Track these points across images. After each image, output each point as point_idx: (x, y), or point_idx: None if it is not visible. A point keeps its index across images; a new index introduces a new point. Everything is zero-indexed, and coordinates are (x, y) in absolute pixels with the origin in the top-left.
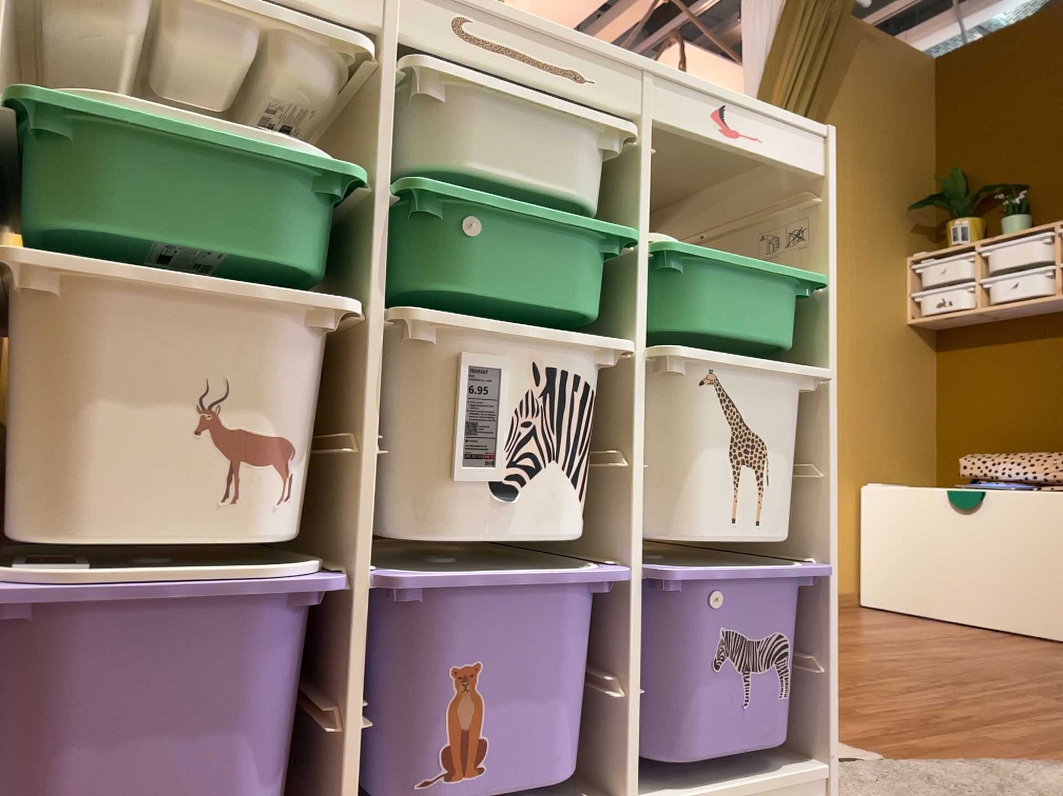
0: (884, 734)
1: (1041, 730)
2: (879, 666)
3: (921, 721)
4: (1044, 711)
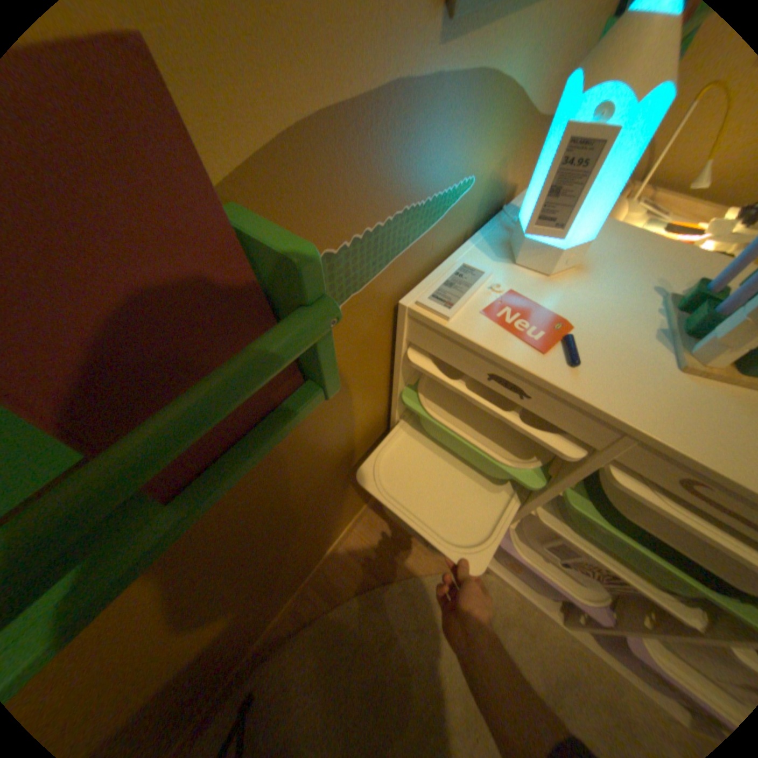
0: None
1: None
2: None
3: None
4: None
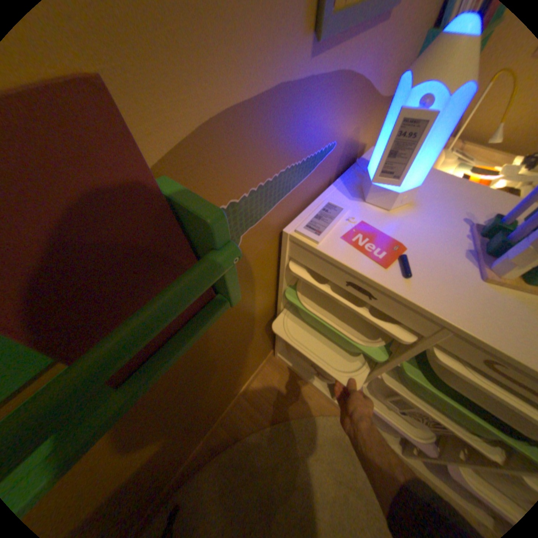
0: None
1: None
2: None
3: None
4: None
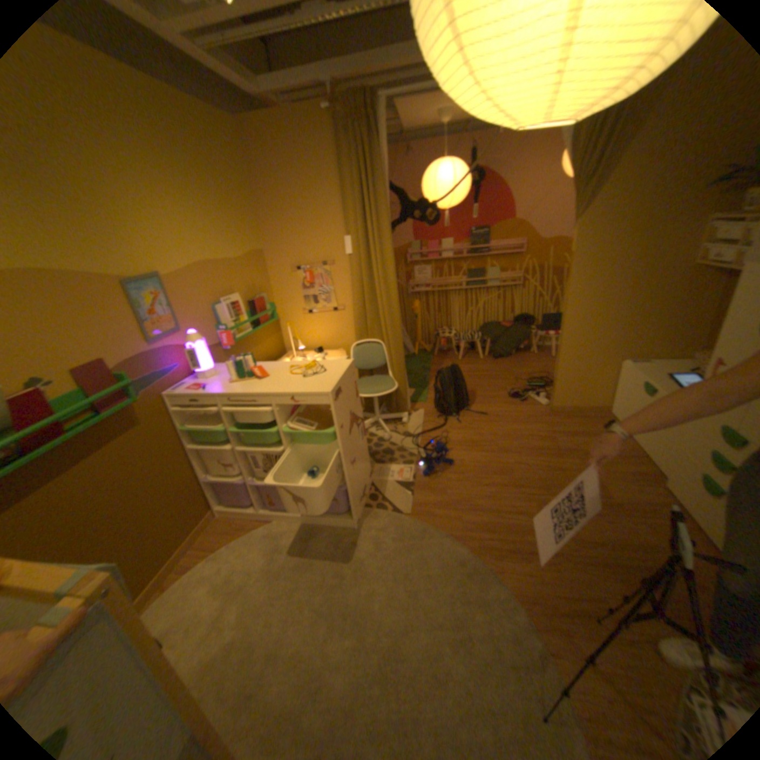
0: (430, 508)
1: (487, 526)
2: (506, 472)
3: (455, 507)
4: (514, 517)
